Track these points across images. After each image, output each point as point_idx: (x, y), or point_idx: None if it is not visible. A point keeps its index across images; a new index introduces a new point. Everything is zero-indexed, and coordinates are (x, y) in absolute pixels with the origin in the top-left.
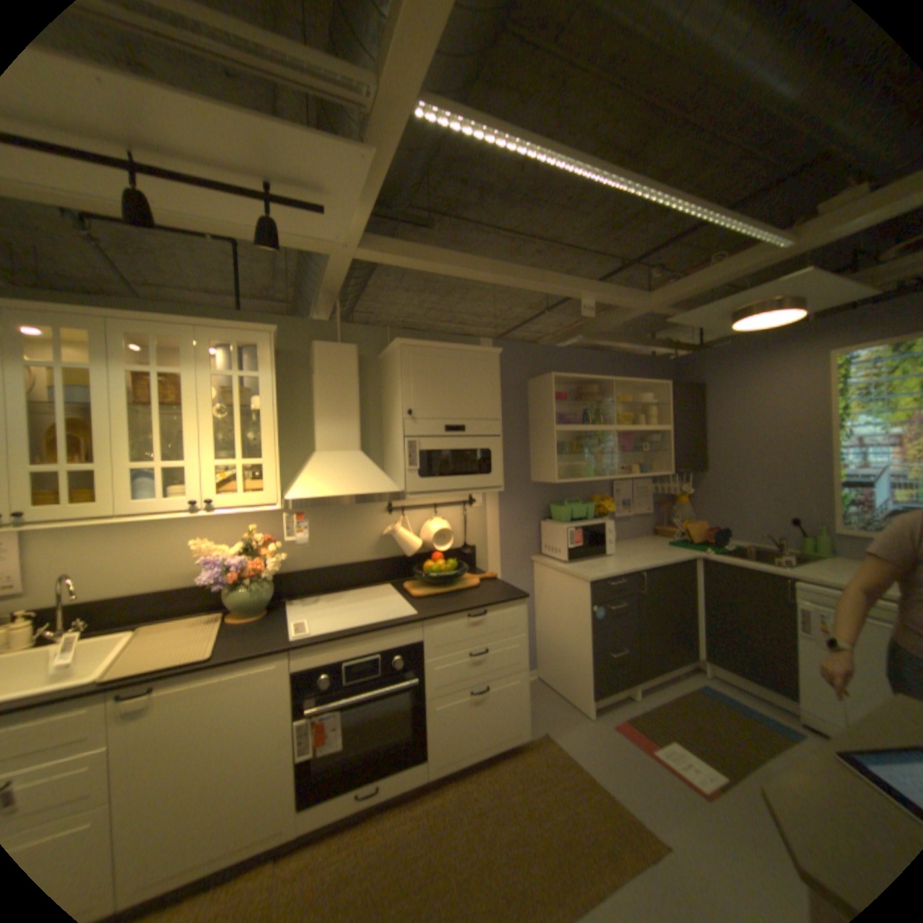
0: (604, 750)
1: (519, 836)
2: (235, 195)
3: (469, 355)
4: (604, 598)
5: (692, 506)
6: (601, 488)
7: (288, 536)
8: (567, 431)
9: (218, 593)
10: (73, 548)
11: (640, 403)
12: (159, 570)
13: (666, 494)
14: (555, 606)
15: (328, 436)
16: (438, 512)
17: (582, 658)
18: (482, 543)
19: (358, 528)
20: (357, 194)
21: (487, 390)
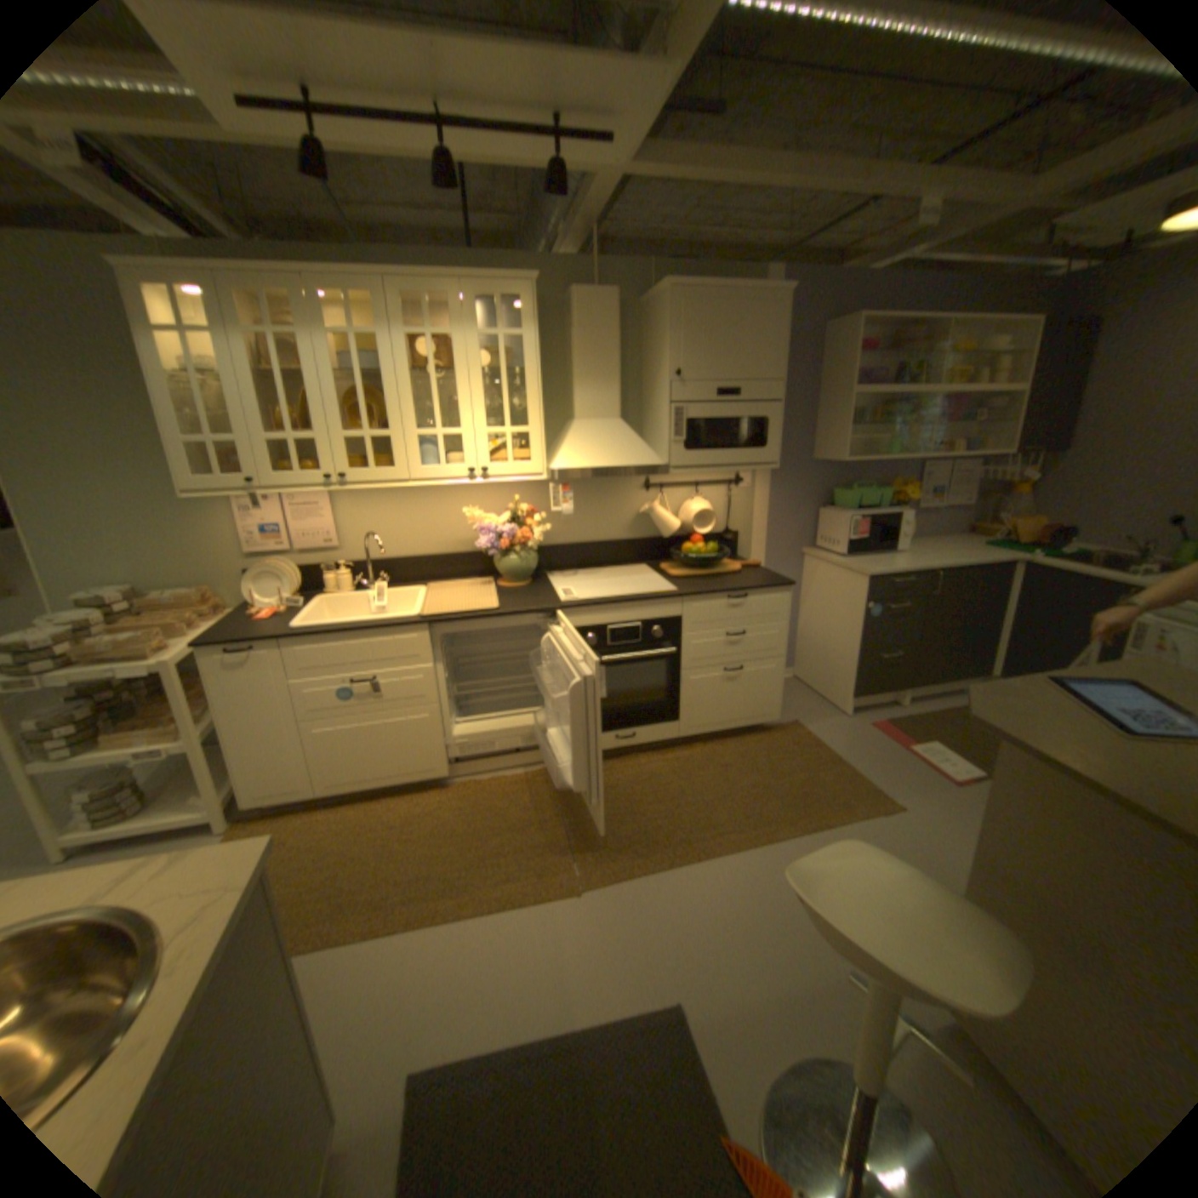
0: (857, 739)
1: (762, 784)
2: (522, 129)
3: (755, 294)
4: (885, 596)
5: (1035, 497)
6: (908, 470)
7: (546, 510)
8: (872, 393)
9: (491, 560)
10: (369, 512)
11: (989, 350)
12: (436, 536)
13: (1001, 481)
14: (825, 604)
15: (588, 402)
16: (700, 492)
17: (847, 656)
18: (746, 530)
19: (614, 506)
20: (652, 111)
21: (773, 341)
